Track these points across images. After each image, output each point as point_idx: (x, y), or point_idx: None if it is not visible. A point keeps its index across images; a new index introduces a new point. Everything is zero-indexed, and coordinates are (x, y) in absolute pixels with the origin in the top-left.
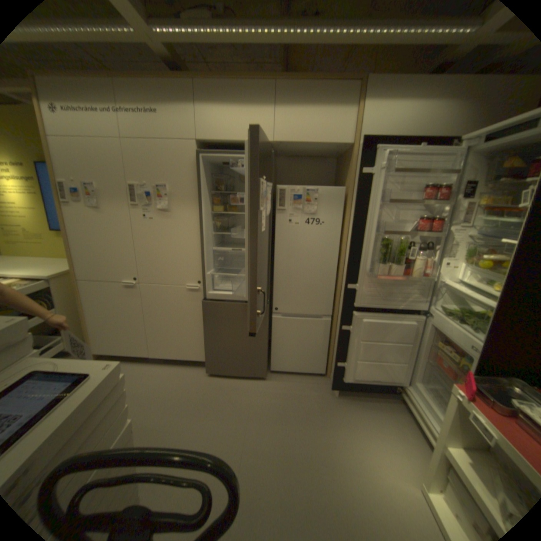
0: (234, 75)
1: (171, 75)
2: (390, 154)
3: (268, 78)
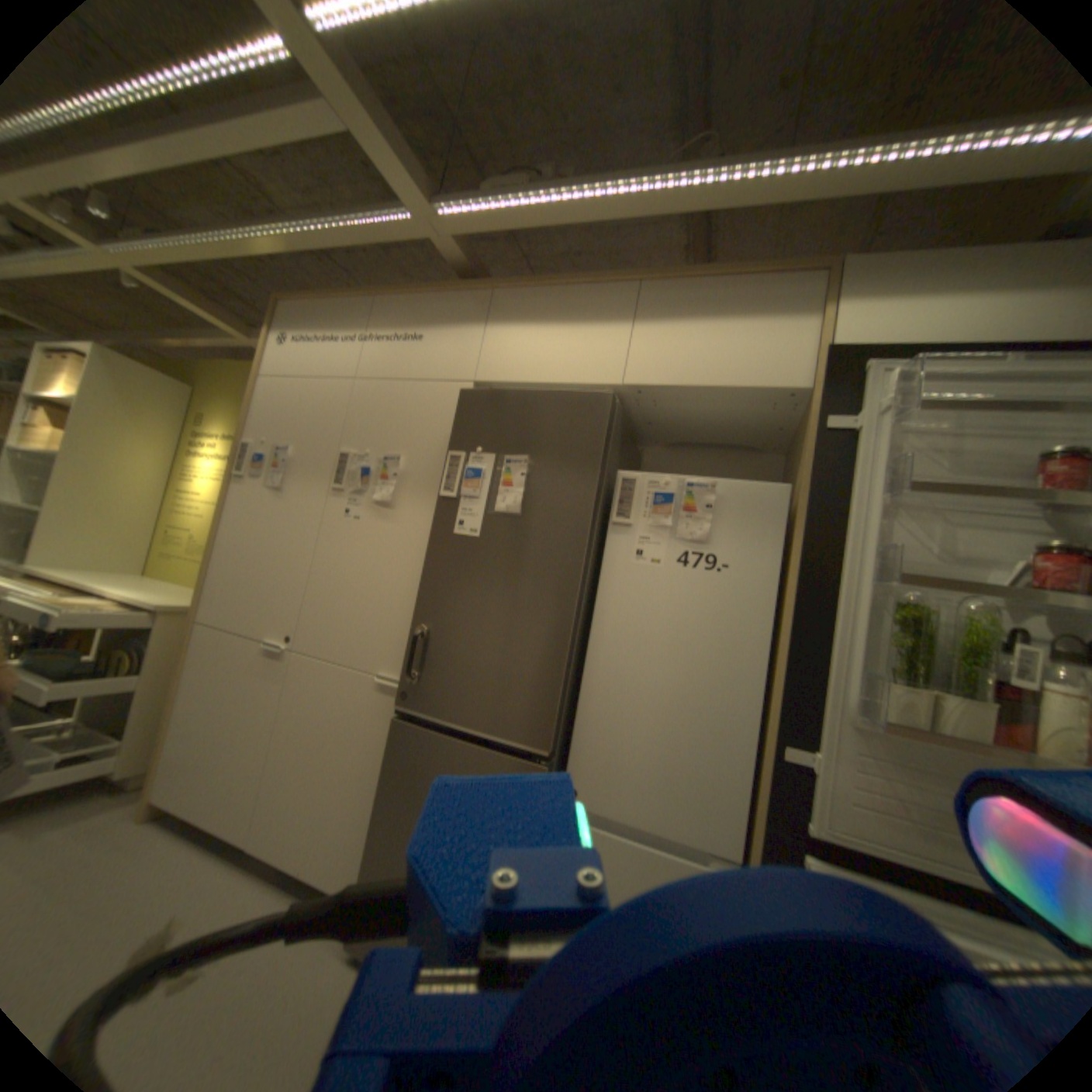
0: (562, 278)
1: (458, 286)
2: (906, 376)
3: (624, 279)
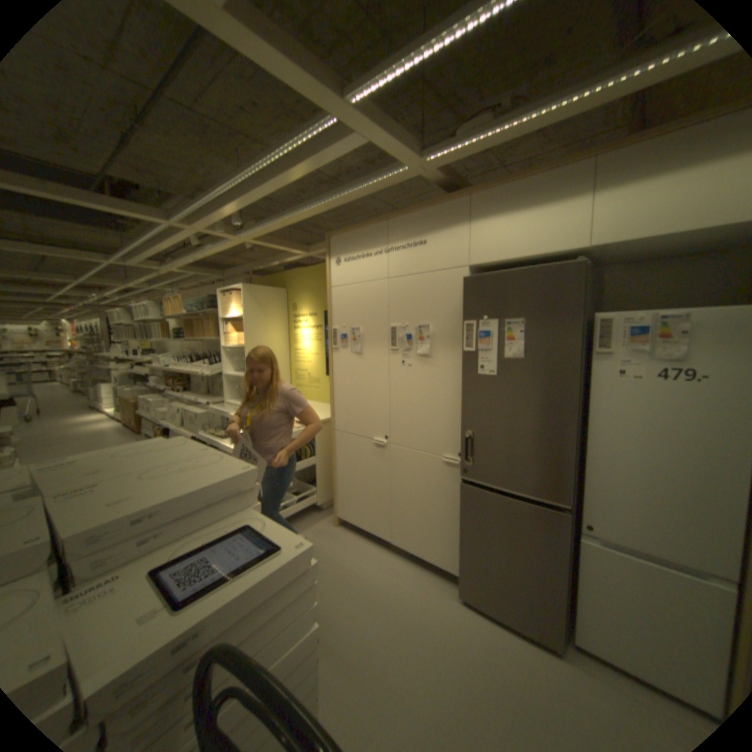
0: (526, 172)
1: (445, 199)
2: None
3: (581, 159)
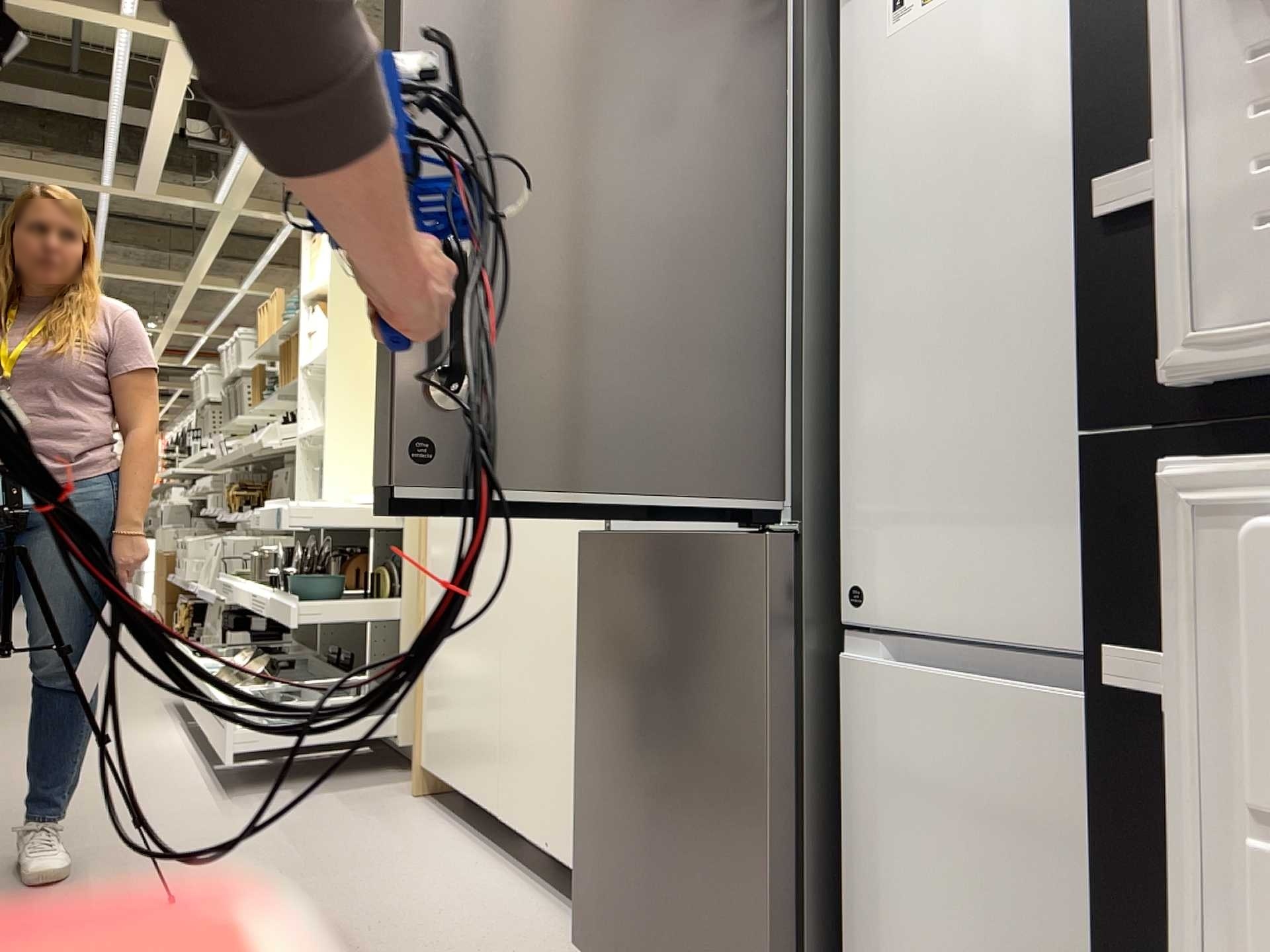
0: None
1: None
2: None
3: None
